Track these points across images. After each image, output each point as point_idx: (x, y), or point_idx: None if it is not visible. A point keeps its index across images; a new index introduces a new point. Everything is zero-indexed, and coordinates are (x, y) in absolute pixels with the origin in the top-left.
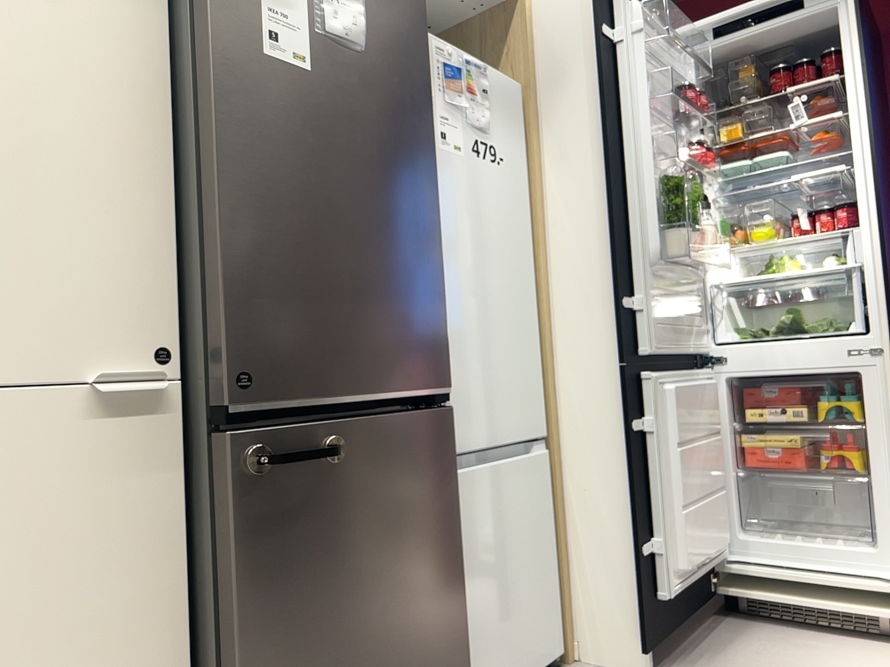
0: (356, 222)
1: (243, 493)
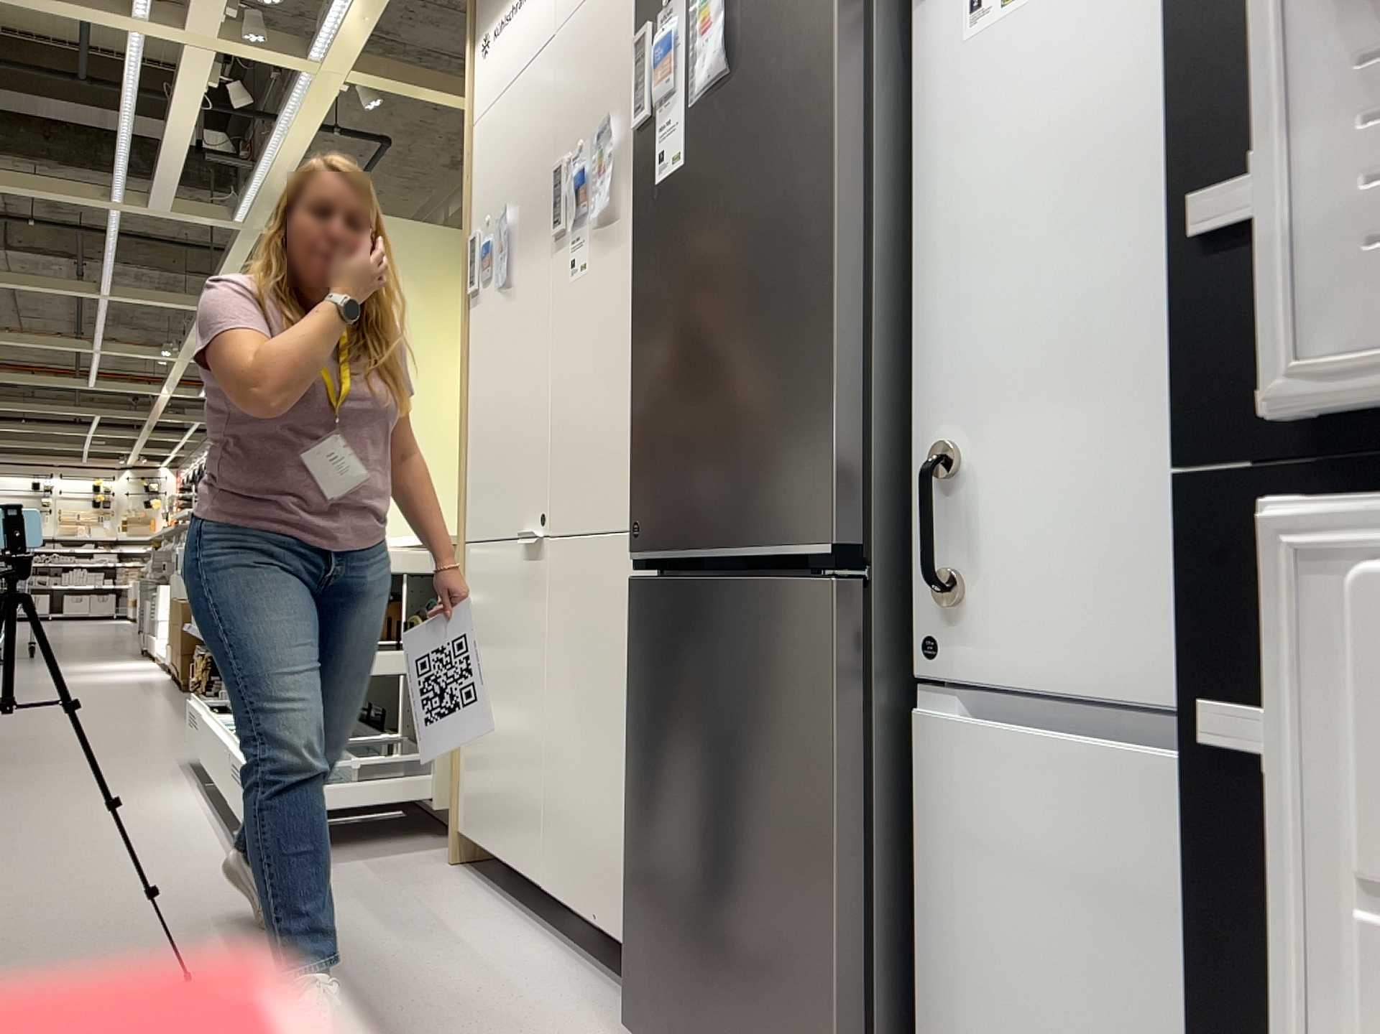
0: (717, 322)
1: (635, 639)
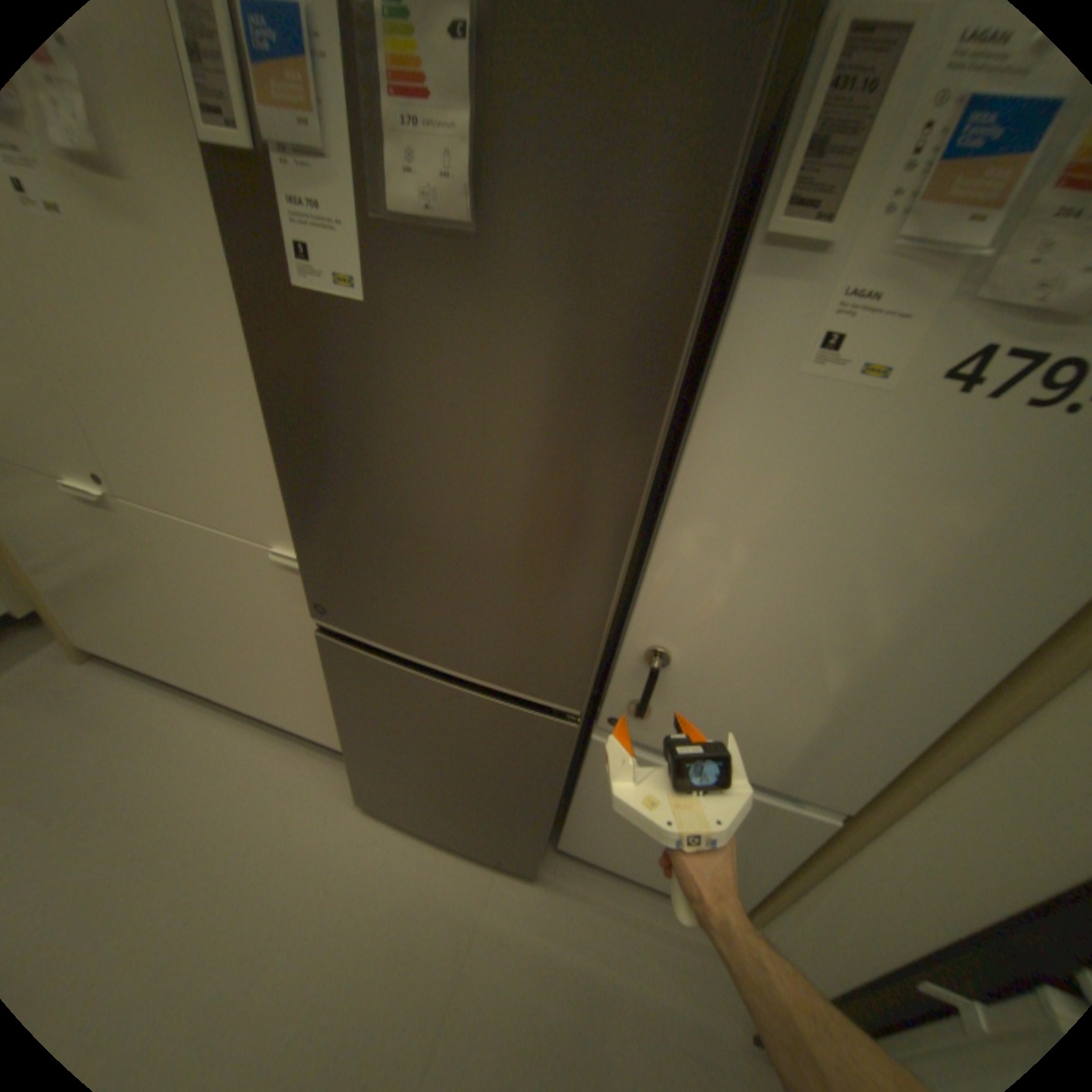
0: (443, 516)
1: (333, 665)
